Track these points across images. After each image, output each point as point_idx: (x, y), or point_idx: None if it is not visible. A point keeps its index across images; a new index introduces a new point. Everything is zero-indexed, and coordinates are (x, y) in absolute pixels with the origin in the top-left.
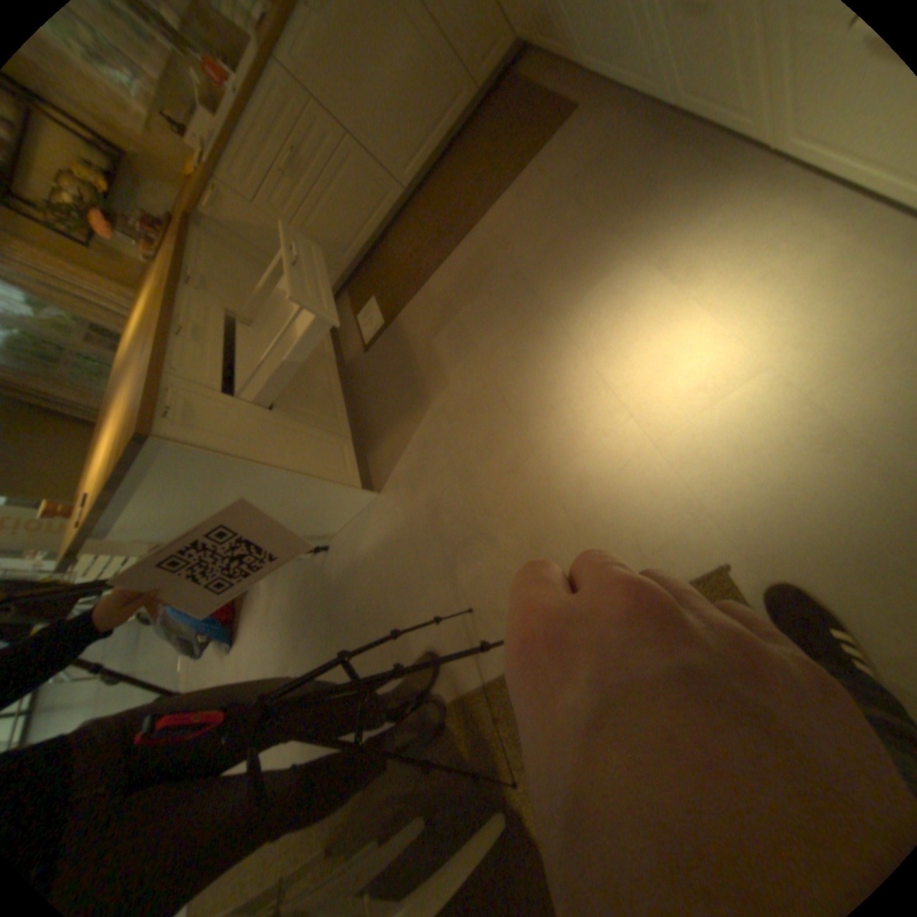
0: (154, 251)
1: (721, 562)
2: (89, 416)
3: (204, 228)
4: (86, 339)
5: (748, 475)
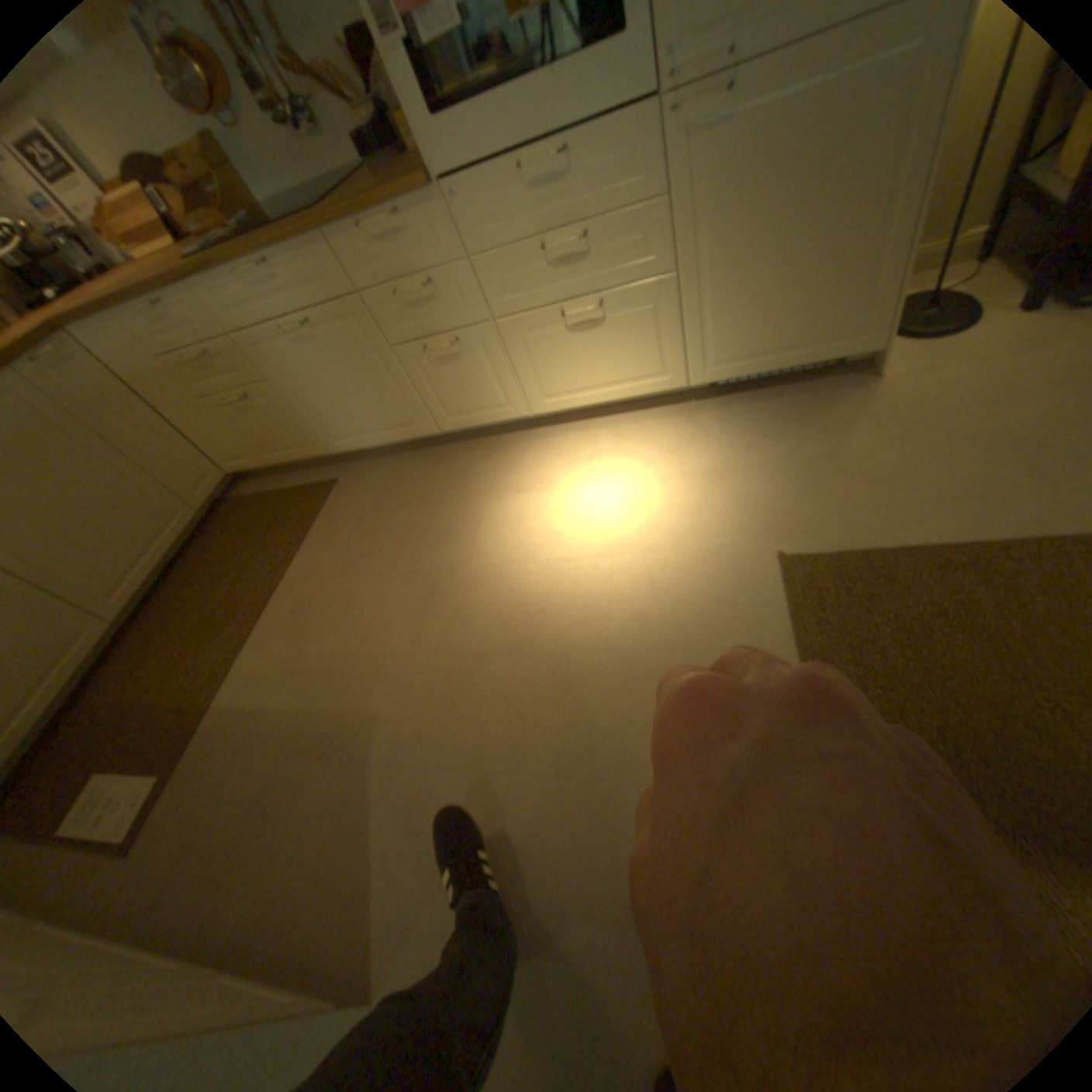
0: None
1: (776, 558)
2: None
3: None
4: None
5: (716, 518)
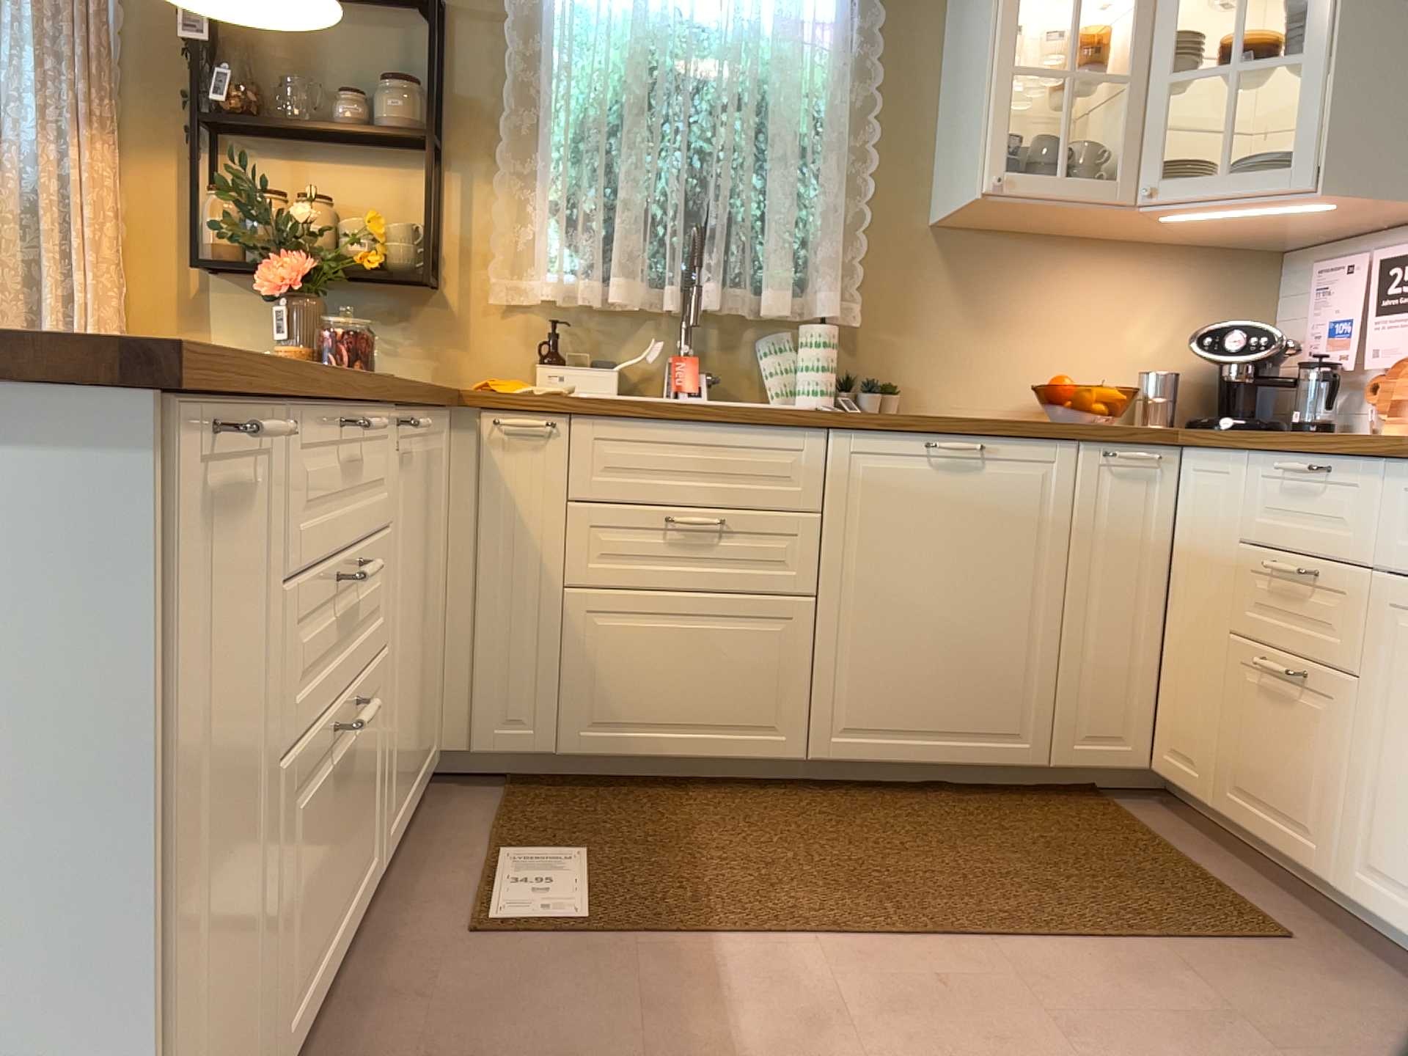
0: None
1: None
2: None
3: (446, 437)
4: None
5: None
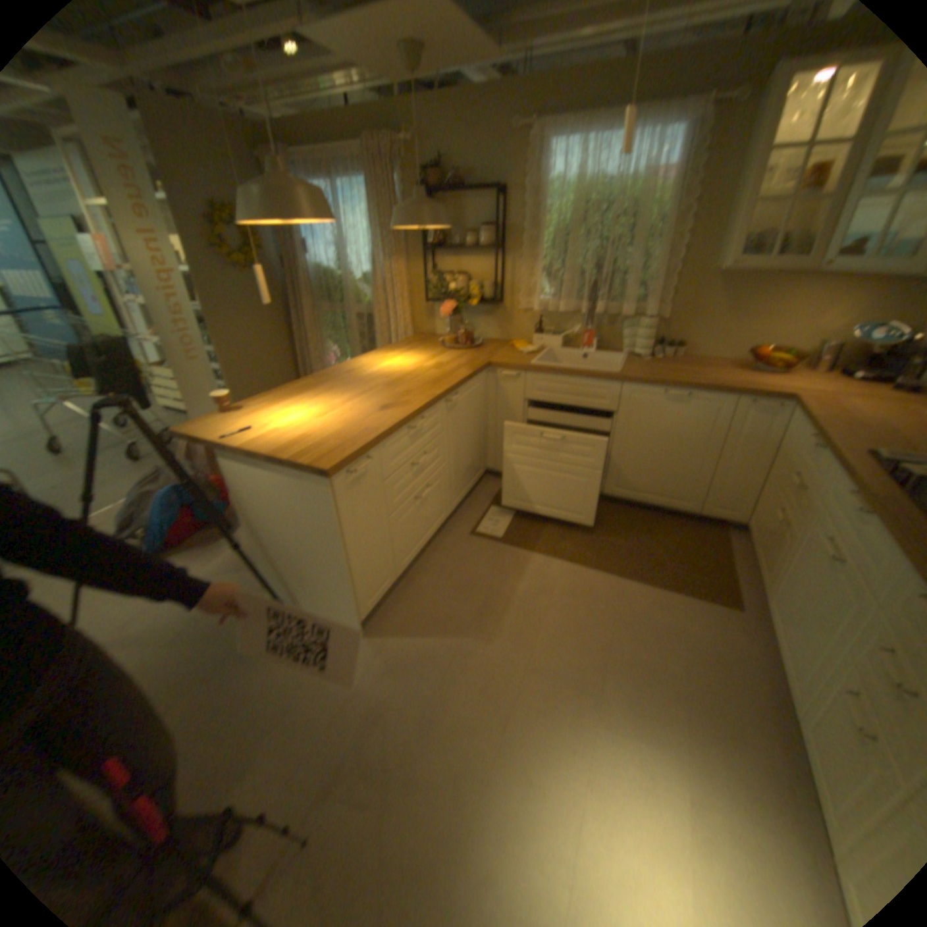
0: (448, 347)
1: None
2: (296, 335)
3: (485, 378)
4: (356, 317)
5: None
